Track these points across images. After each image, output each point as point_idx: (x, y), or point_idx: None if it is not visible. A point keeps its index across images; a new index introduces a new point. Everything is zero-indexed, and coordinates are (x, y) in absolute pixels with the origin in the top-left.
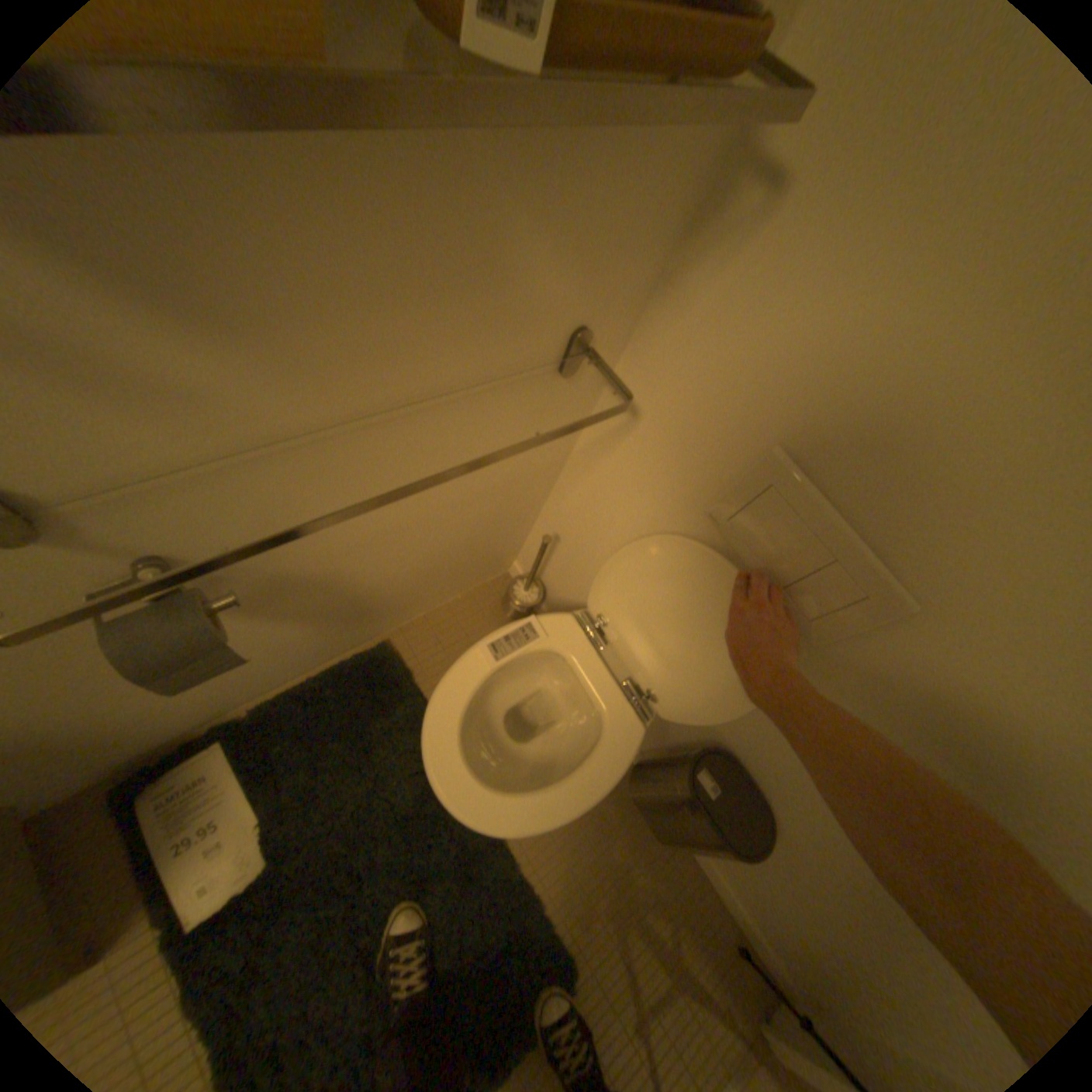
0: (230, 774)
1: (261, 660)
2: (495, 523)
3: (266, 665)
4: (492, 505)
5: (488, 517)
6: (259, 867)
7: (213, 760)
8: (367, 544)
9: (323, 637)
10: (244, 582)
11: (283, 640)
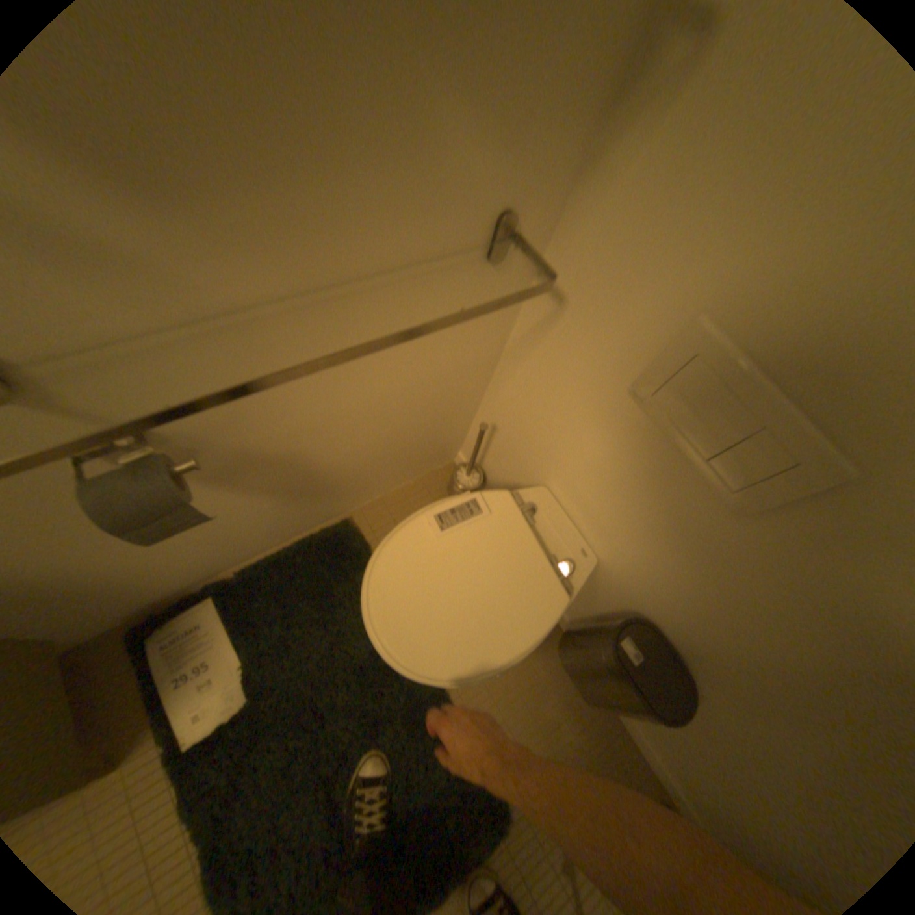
0: (219, 623)
1: (240, 528)
2: (438, 413)
3: (245, 533)
4: (433, 395)
5: (430, 407)
6: (240, 701)
7: (205, 611)
8: (321, 426)
9: (292, 511)
10: (213, 454)
11: (257, 511)
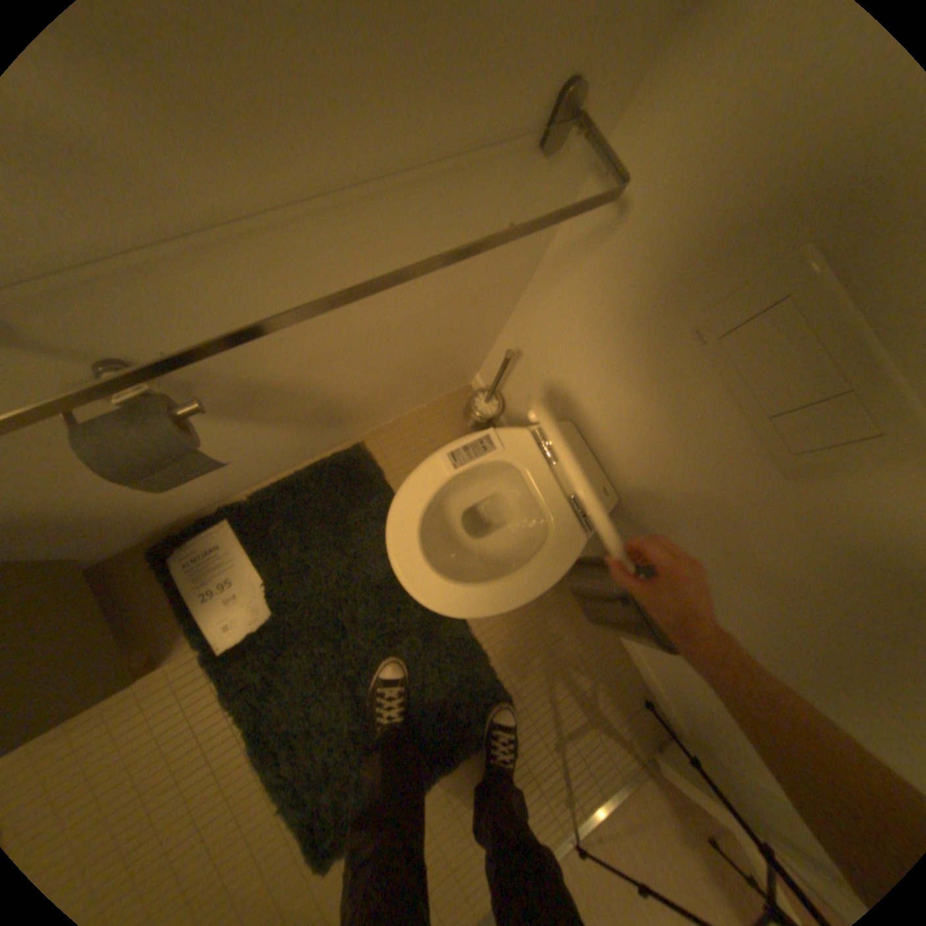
0: (238, 545)
1: (250, 457)
2: (459, 336)
3: (257, 461)
4: (456, 317)
5: (451, 330)
6: (266, 615)
7: (224, 534)
8: (333, 354)
9: (303, 439)
10: (216, 388)
11: (267, 441)
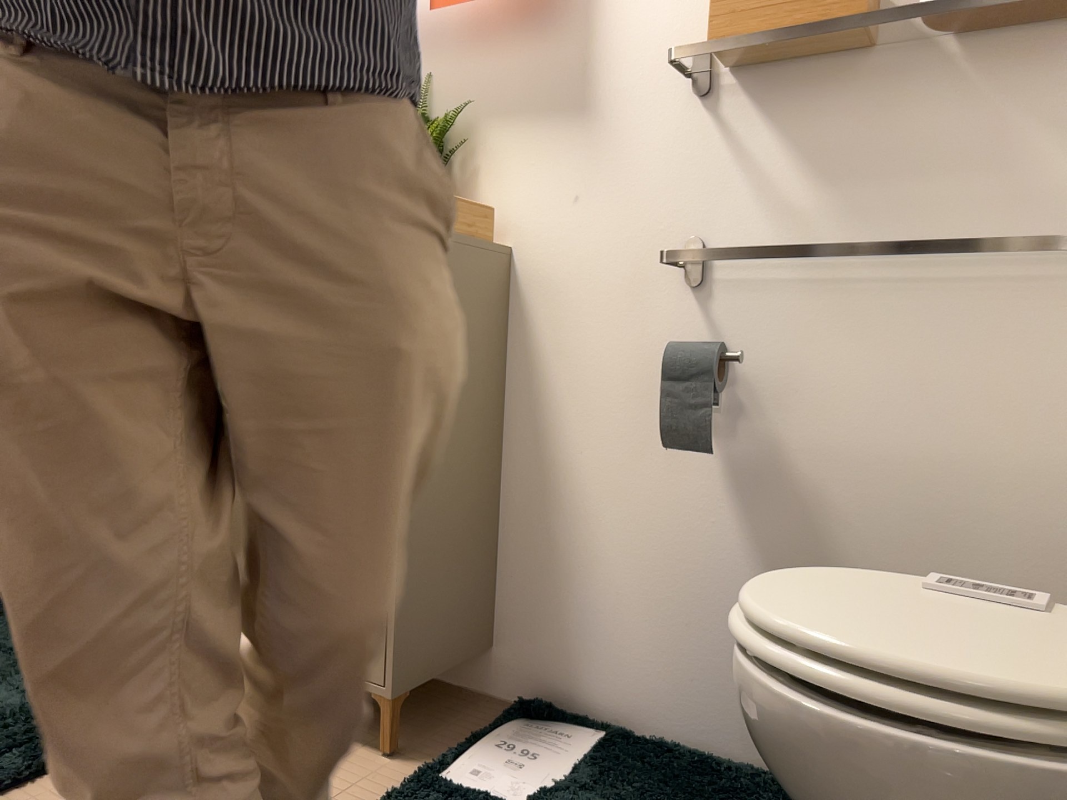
0: (589, 750)
1: (710, 631)
2: None
3: (709, 658)
4: (1064, 537)
5: (1061, 571)
6: None
7: (591, 738)
8: (868, 476)
9: None
10: (754, 438)
11: None
